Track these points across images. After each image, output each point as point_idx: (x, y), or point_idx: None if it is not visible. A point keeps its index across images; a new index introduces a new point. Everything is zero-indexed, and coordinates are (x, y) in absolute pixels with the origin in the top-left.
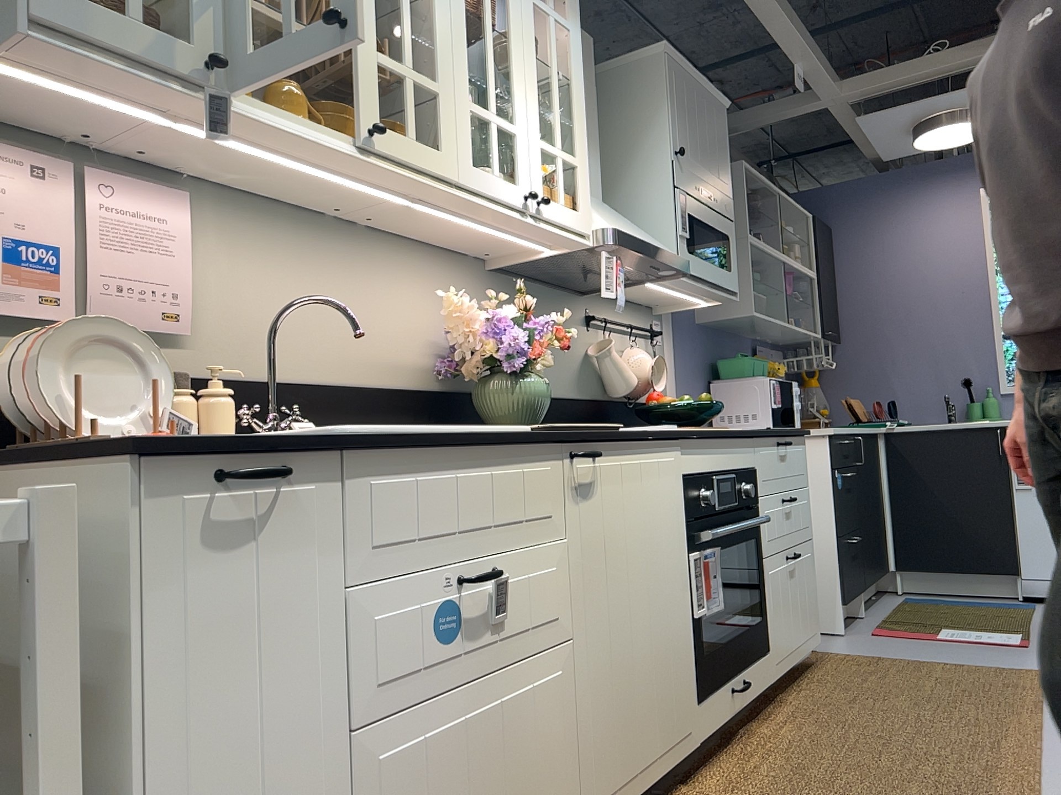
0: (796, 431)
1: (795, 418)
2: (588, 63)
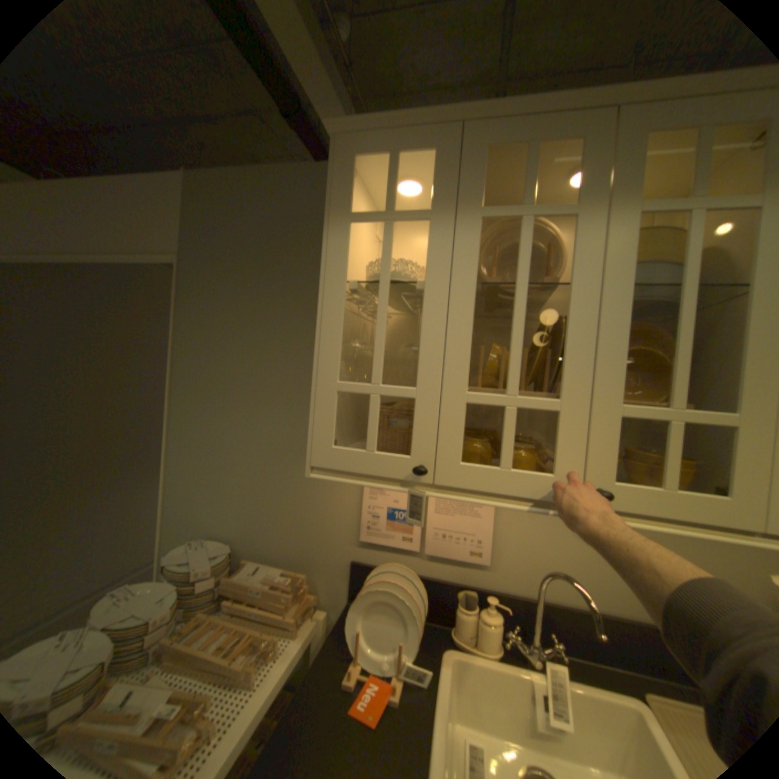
0: None
1: None
2: None
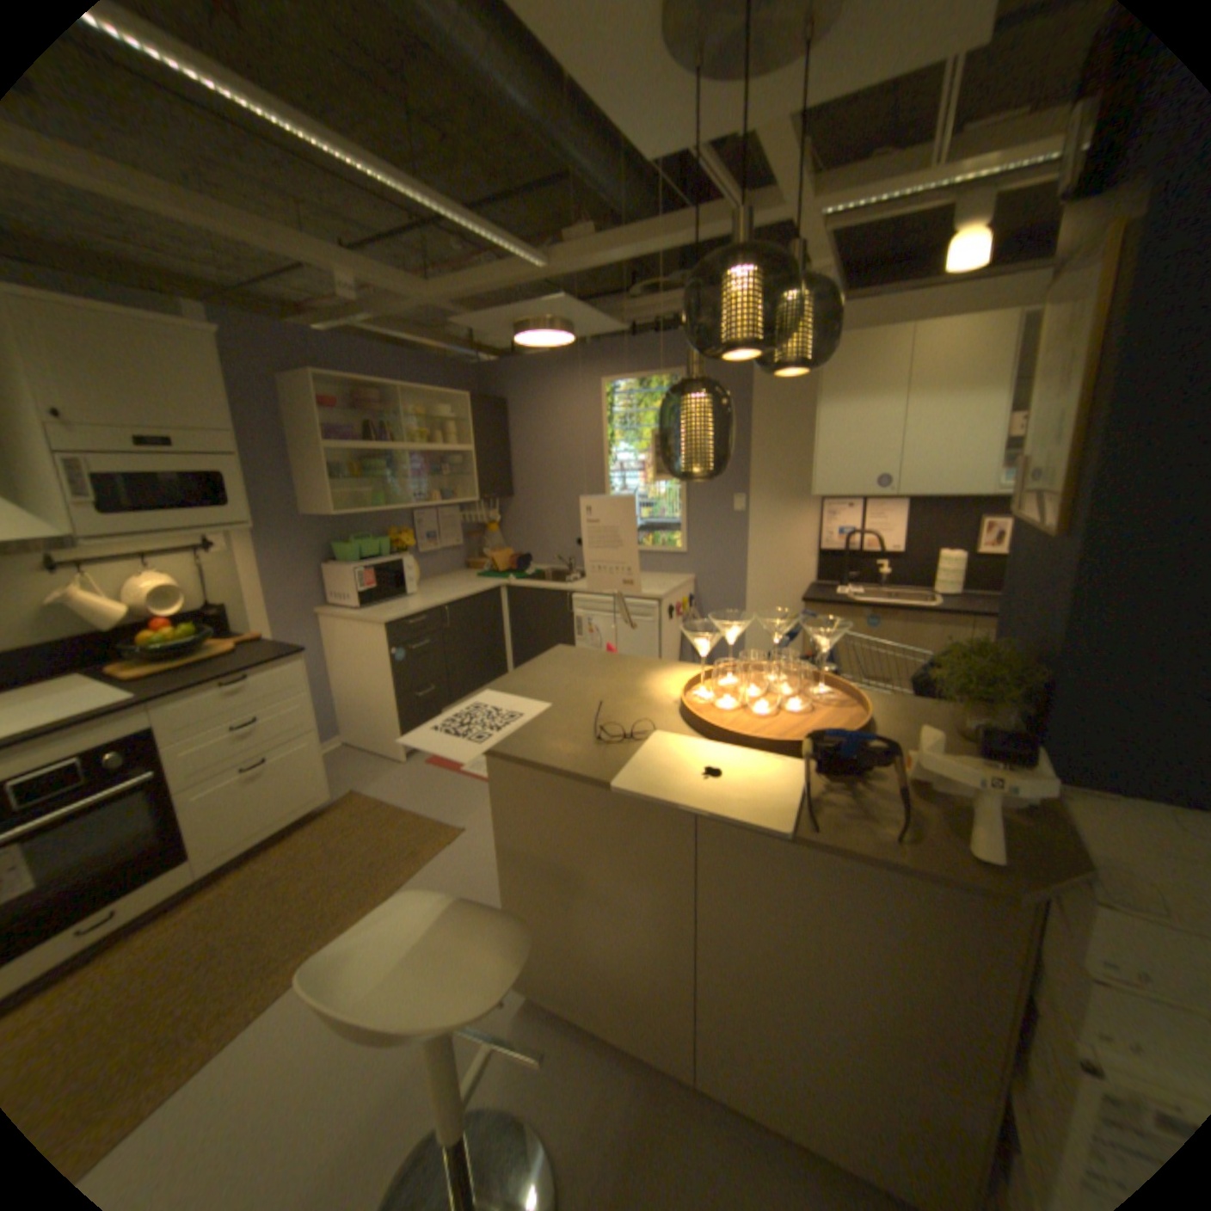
0: (265, 661)
1: (405, 588)
2: None
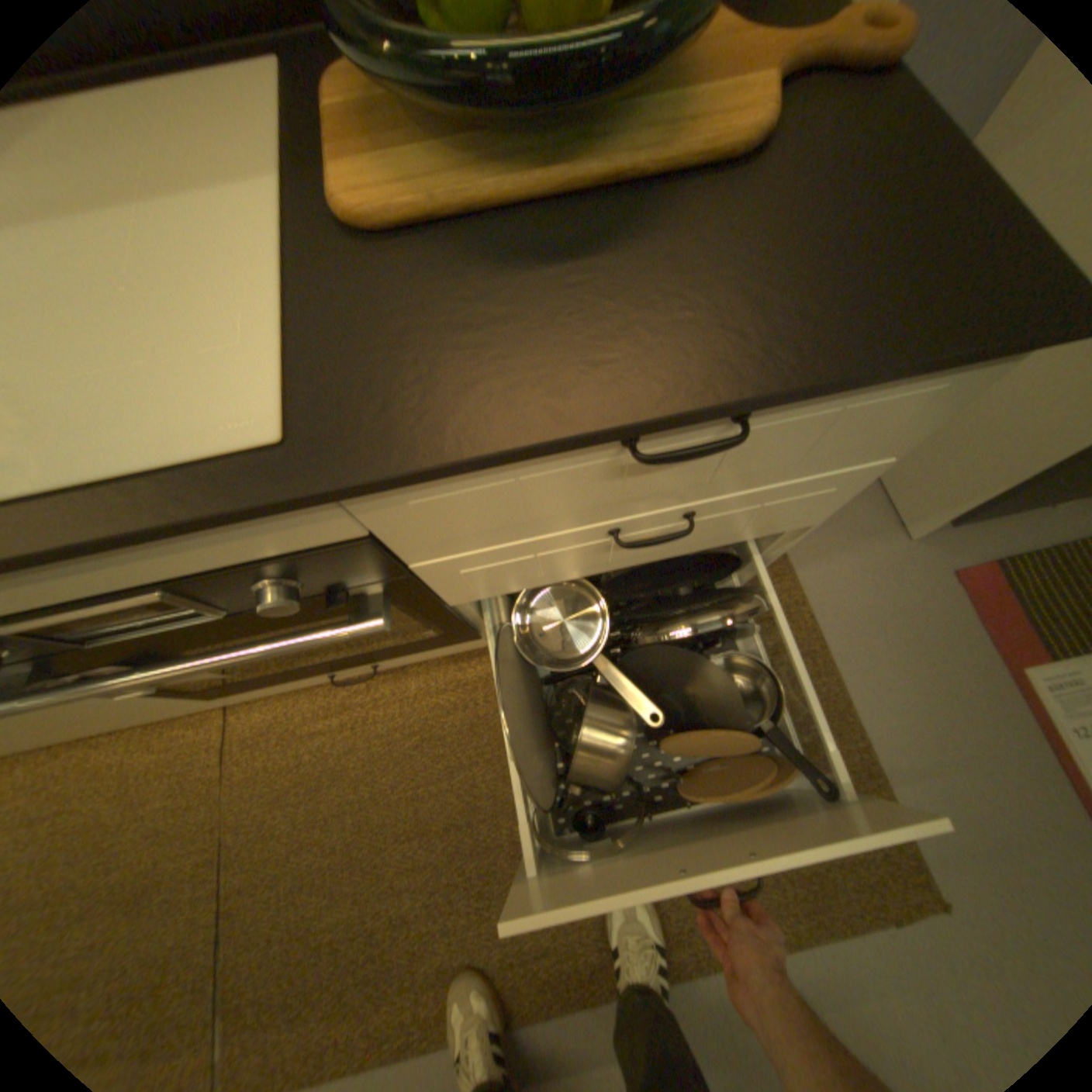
0: (872, 370)
1: None
2: None
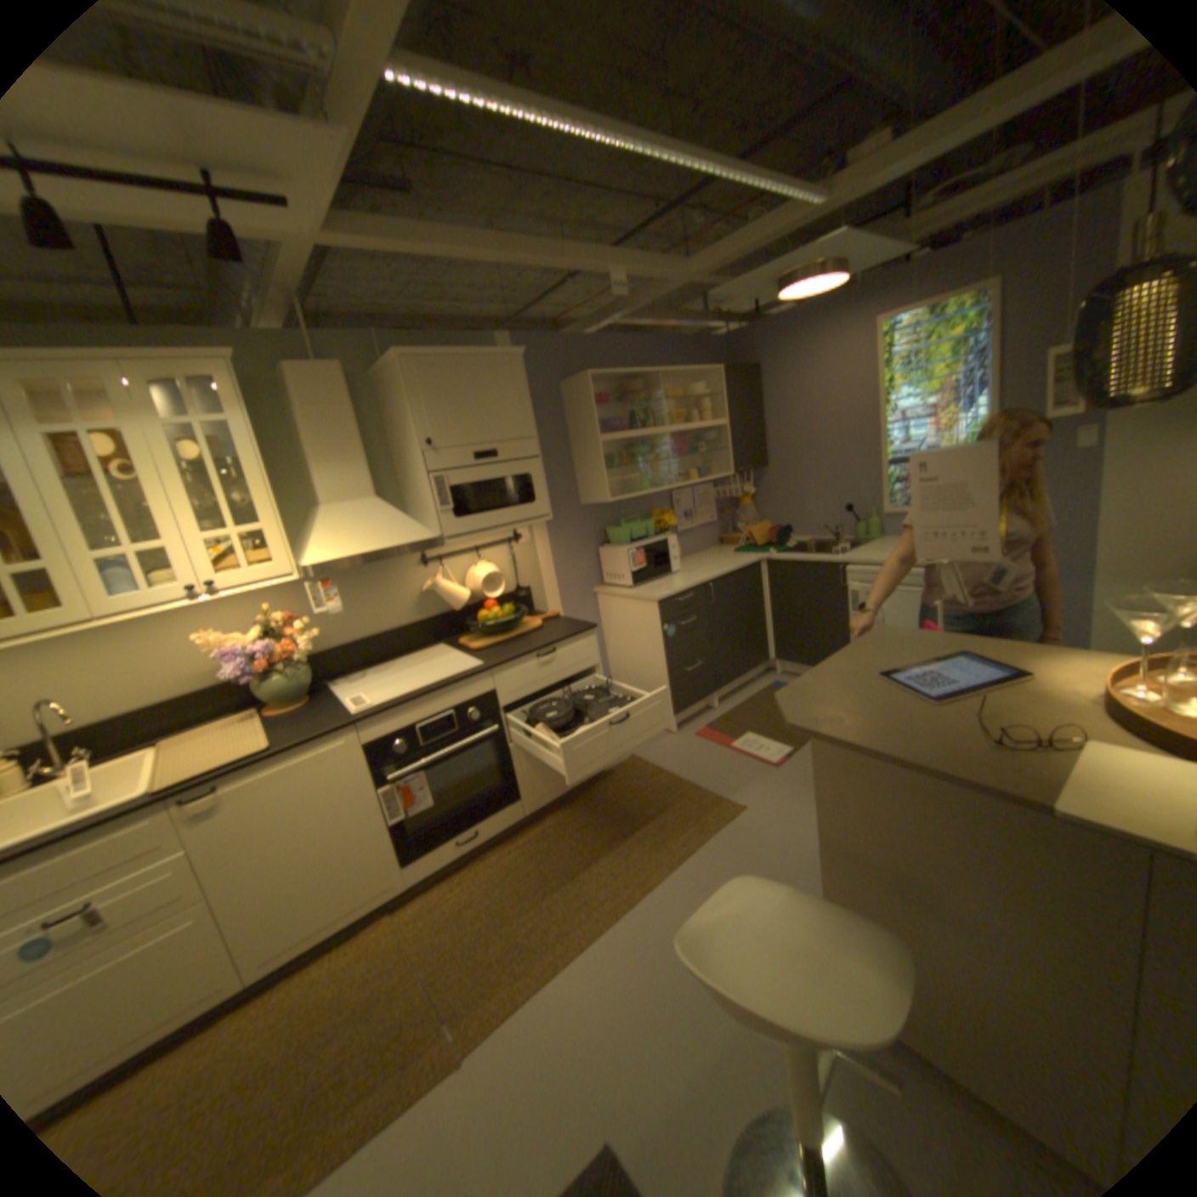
0: (568, 636)
1: (669, 566)
2: (333, 385)
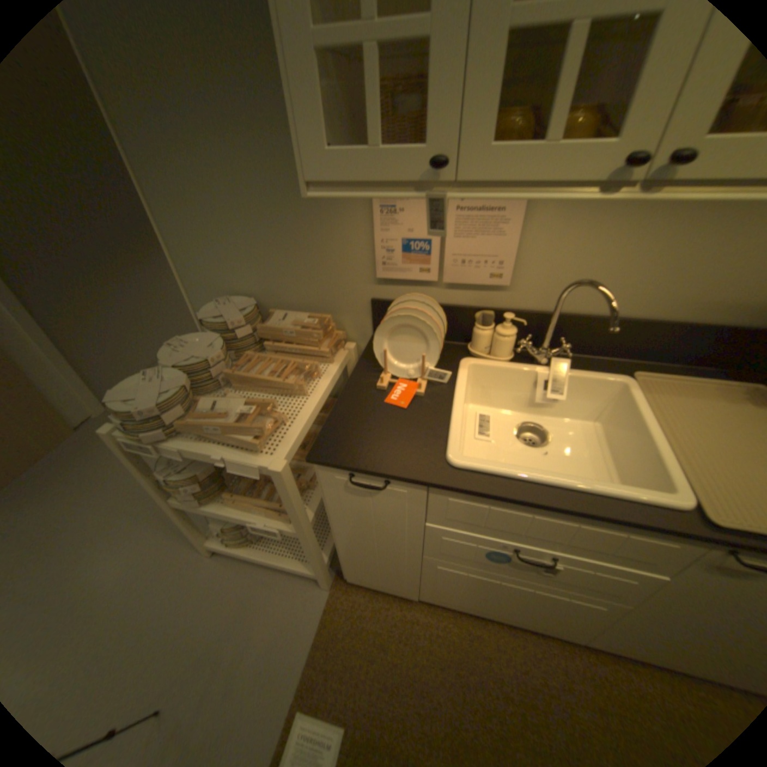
0: None
1: None
2: None
